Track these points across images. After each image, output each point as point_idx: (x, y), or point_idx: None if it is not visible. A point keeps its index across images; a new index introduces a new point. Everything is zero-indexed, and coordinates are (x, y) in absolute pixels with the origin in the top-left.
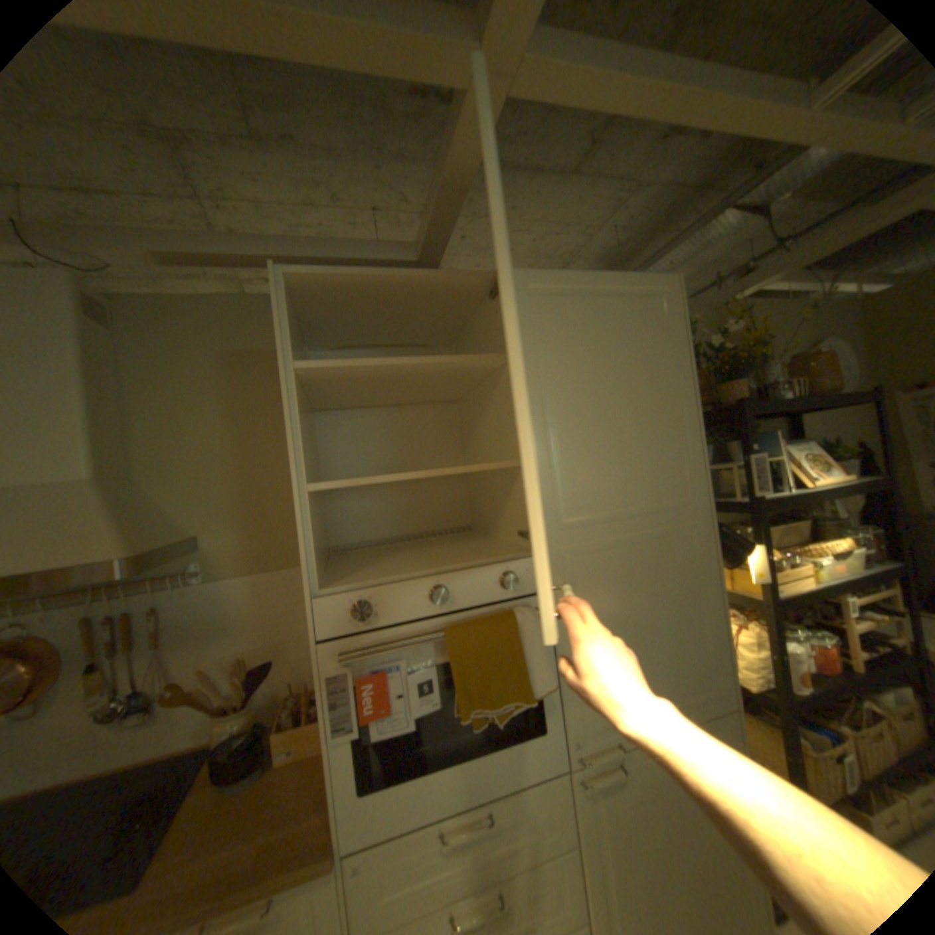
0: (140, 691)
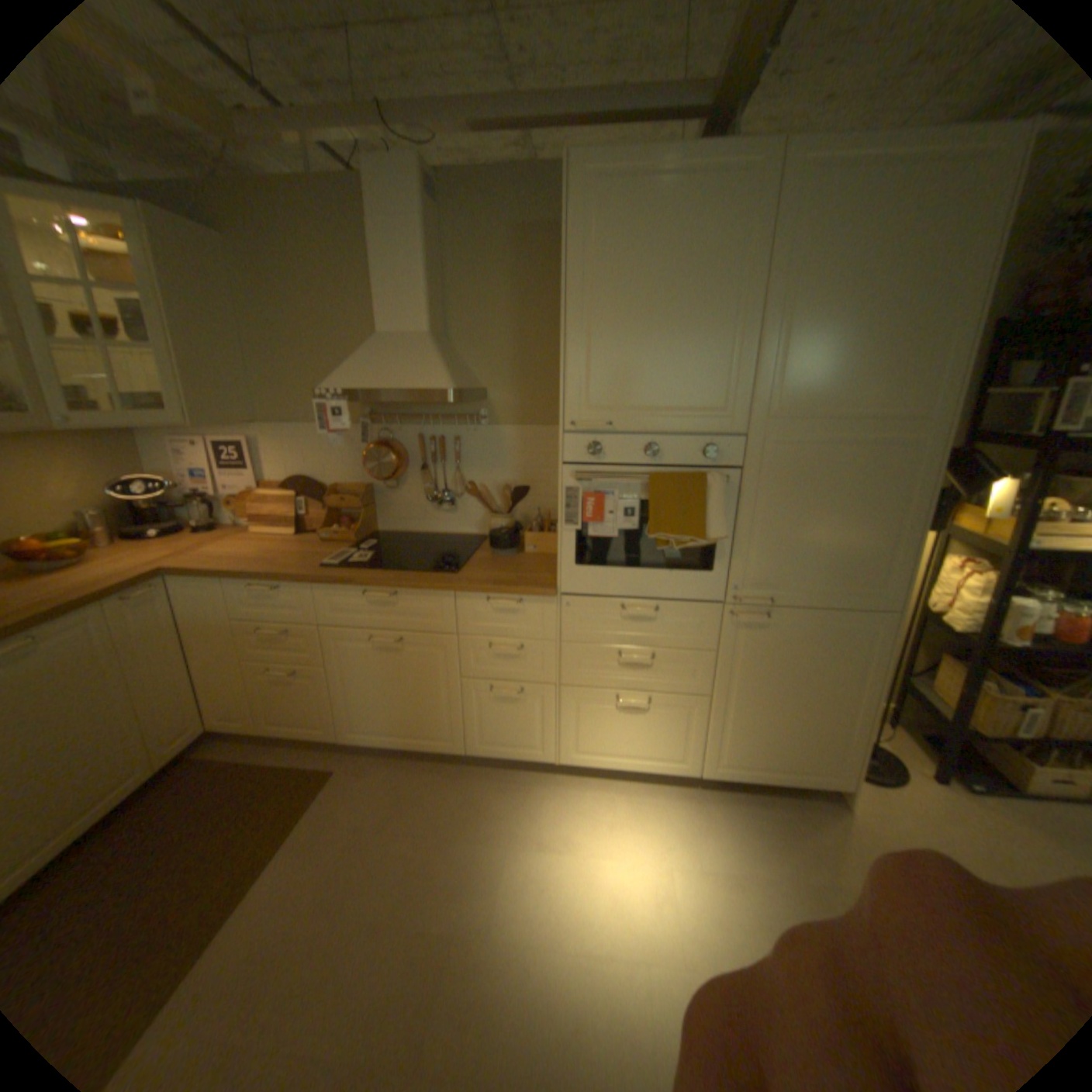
0: (448, 491)
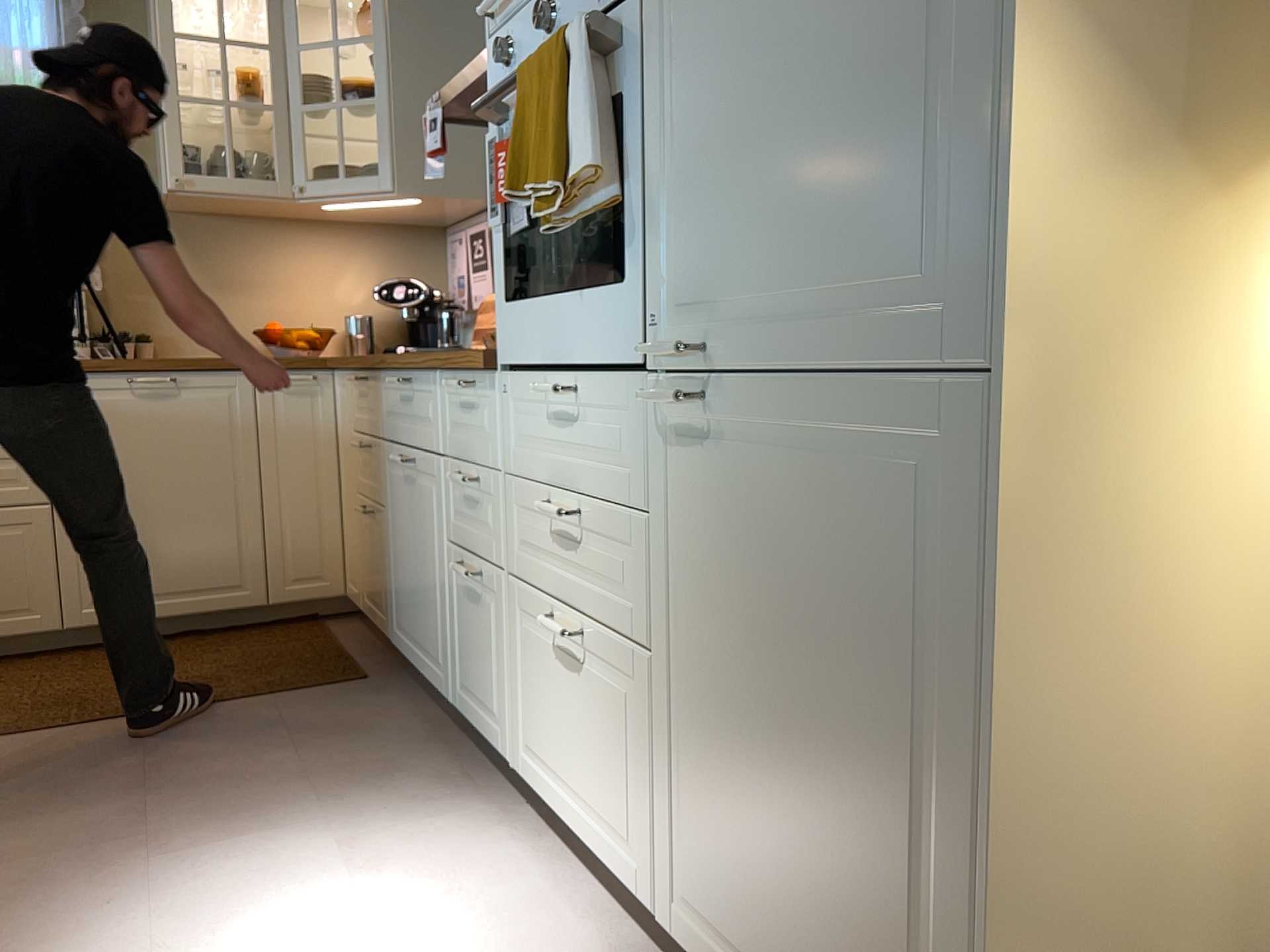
0: None
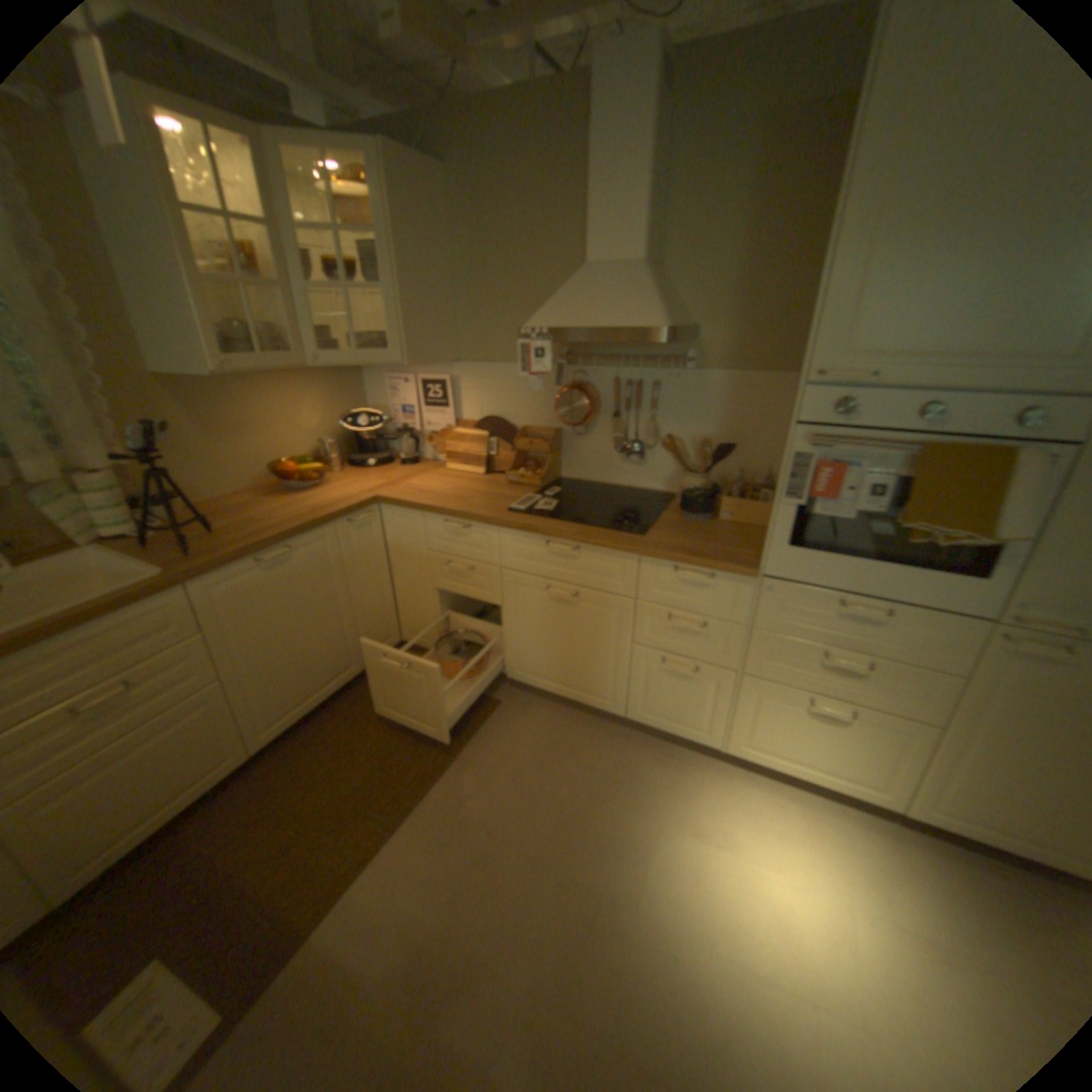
0: (637, 440)
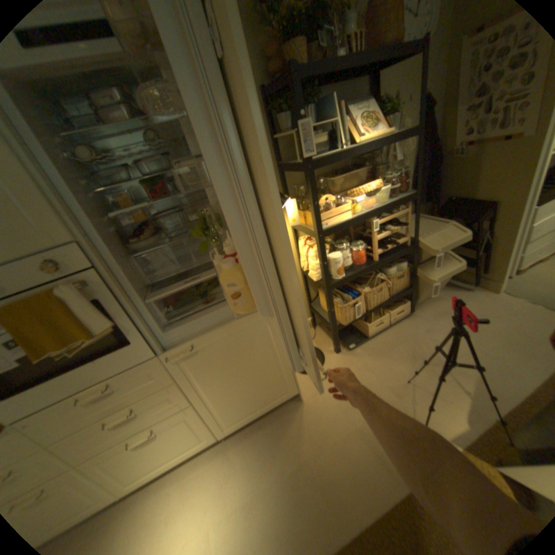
0: None
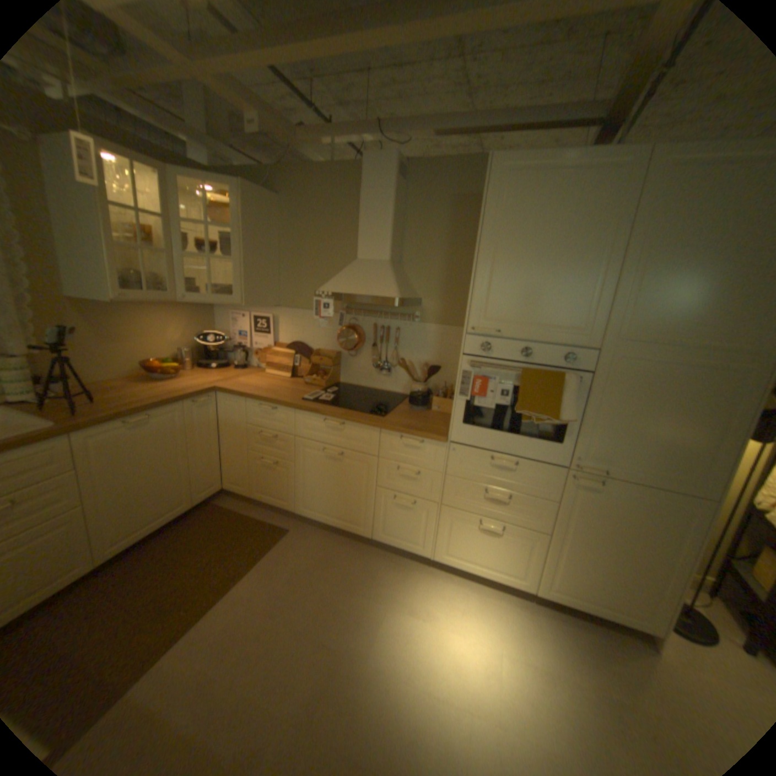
0: (387, 362)
